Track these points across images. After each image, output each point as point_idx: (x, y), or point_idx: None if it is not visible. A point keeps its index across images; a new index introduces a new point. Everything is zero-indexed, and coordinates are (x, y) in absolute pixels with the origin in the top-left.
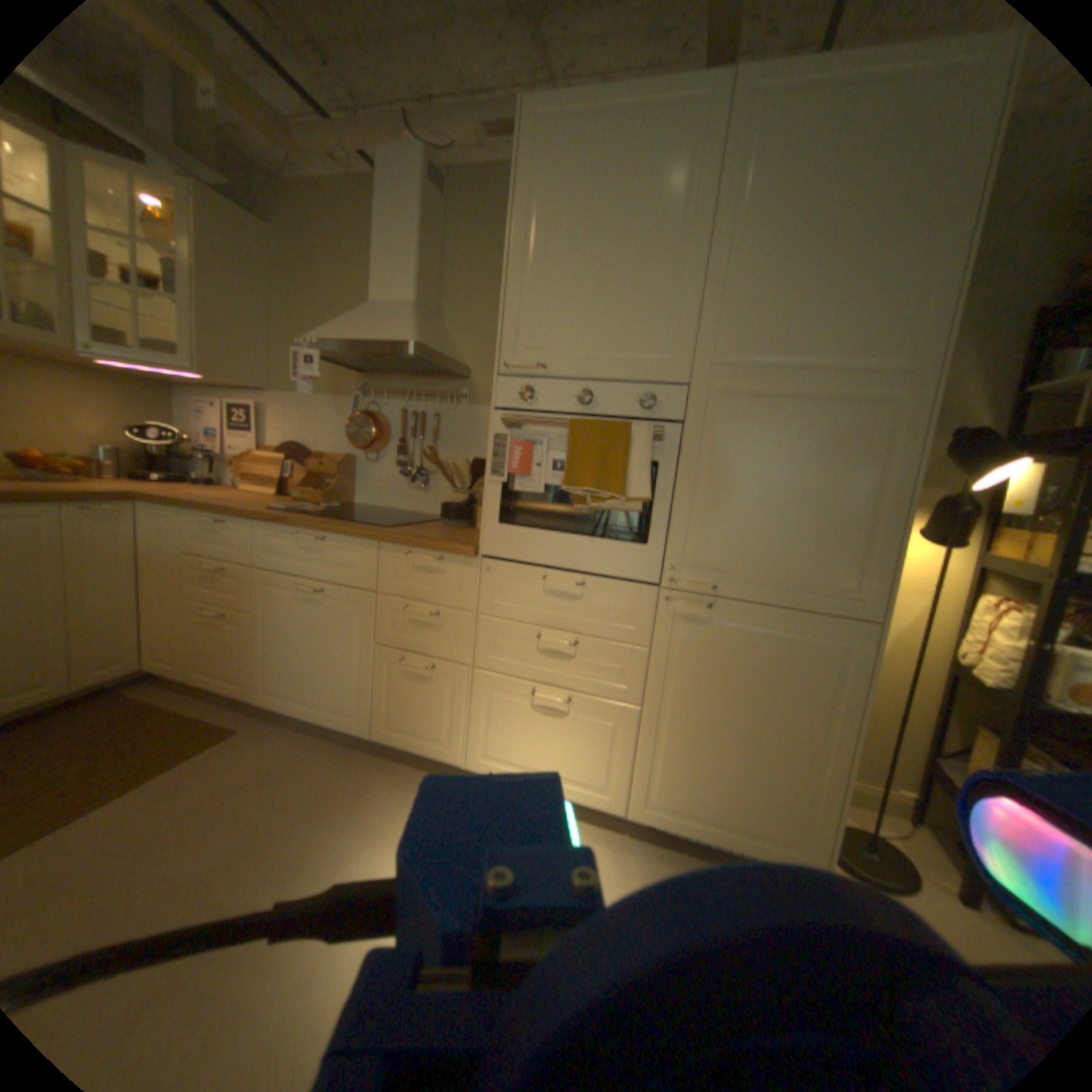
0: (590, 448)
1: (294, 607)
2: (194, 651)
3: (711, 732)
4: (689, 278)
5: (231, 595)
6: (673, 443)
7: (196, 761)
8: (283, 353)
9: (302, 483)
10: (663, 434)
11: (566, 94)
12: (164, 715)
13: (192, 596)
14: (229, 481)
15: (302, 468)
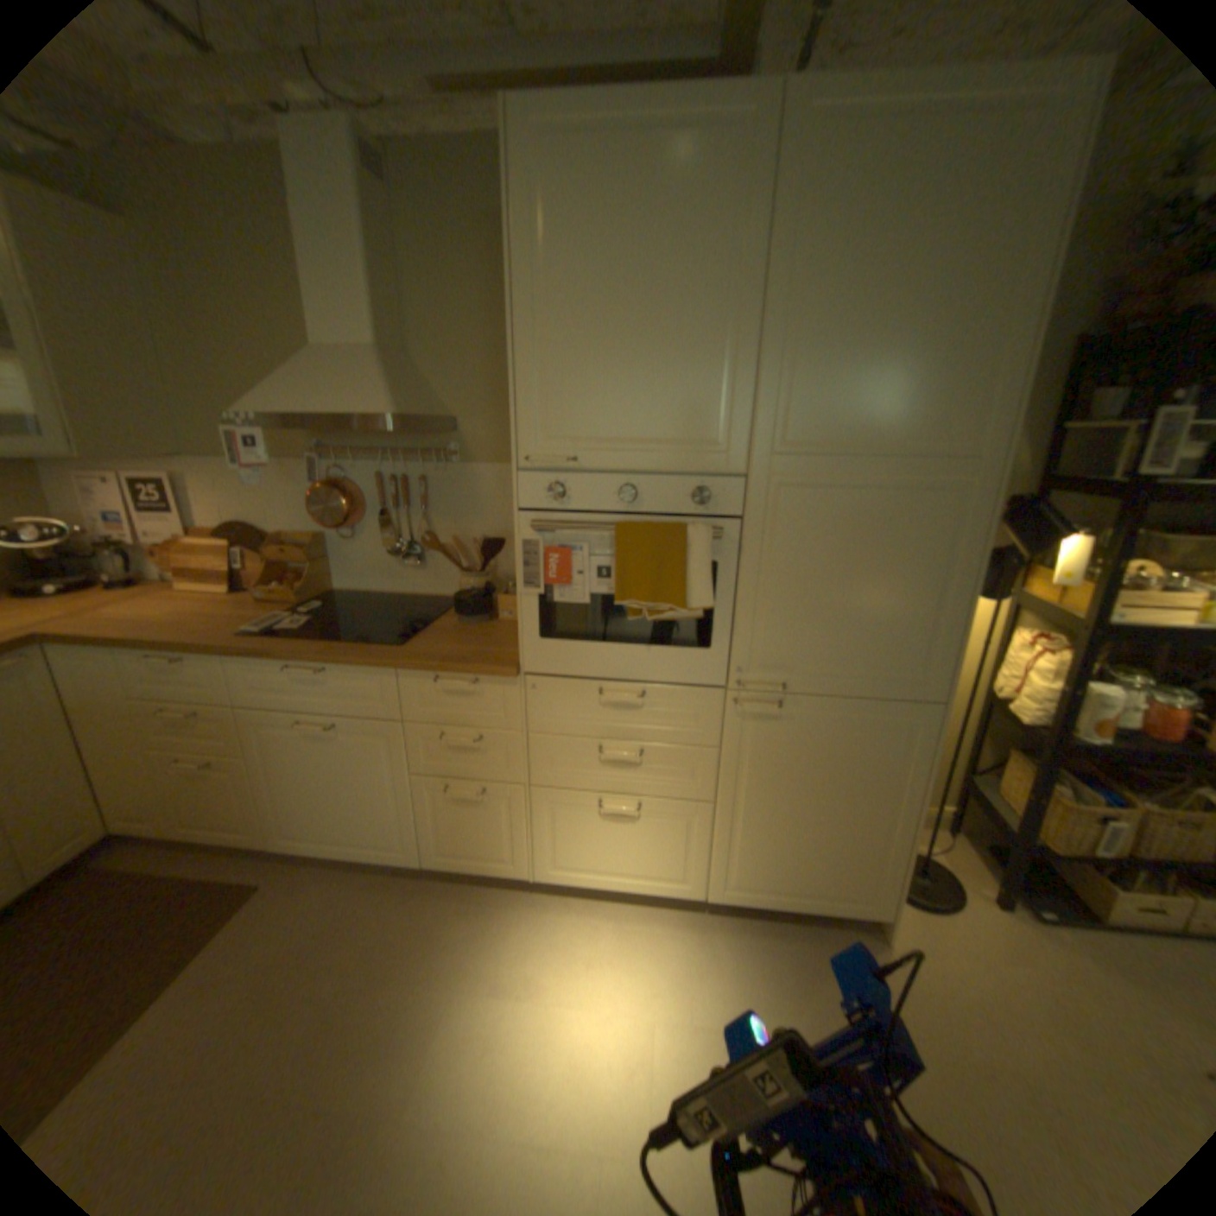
0: (642, 558)
1: (304, 747)
2: (182, 805)
3: (785, 816)
4: (739, 353)
5: (217, 742)
6: (731, 542)
7: (228, 934)
8: (195, 407)
9: (265, 578)
10: (722, 536)
11: (566, 103)
12: (165, 881)
13: (164, 747)
14: (157, 576)
15: (258, 556)
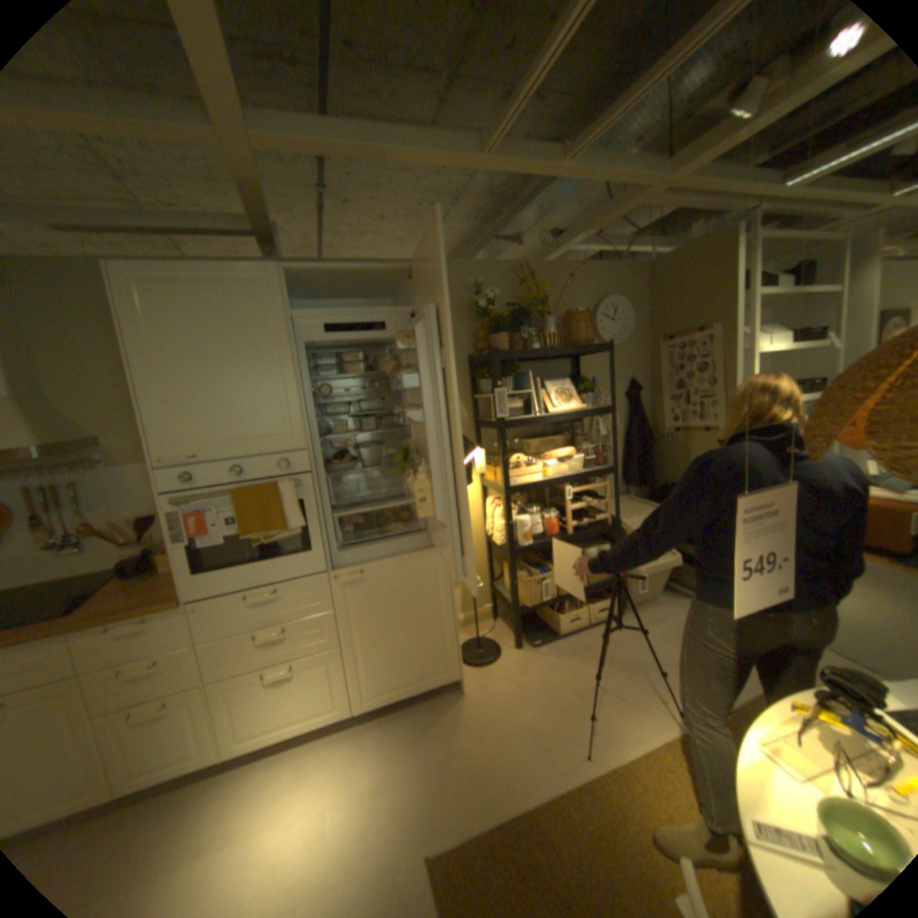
0: (253, 507)
1: None
2: None
3: (383, 639)
4: (287, 388)
5: None
6: (308, 487)
7: None
8: None
9: None
10: (301, 485)
11: (150, 268)
12: None
13: None
14: None
15: None
